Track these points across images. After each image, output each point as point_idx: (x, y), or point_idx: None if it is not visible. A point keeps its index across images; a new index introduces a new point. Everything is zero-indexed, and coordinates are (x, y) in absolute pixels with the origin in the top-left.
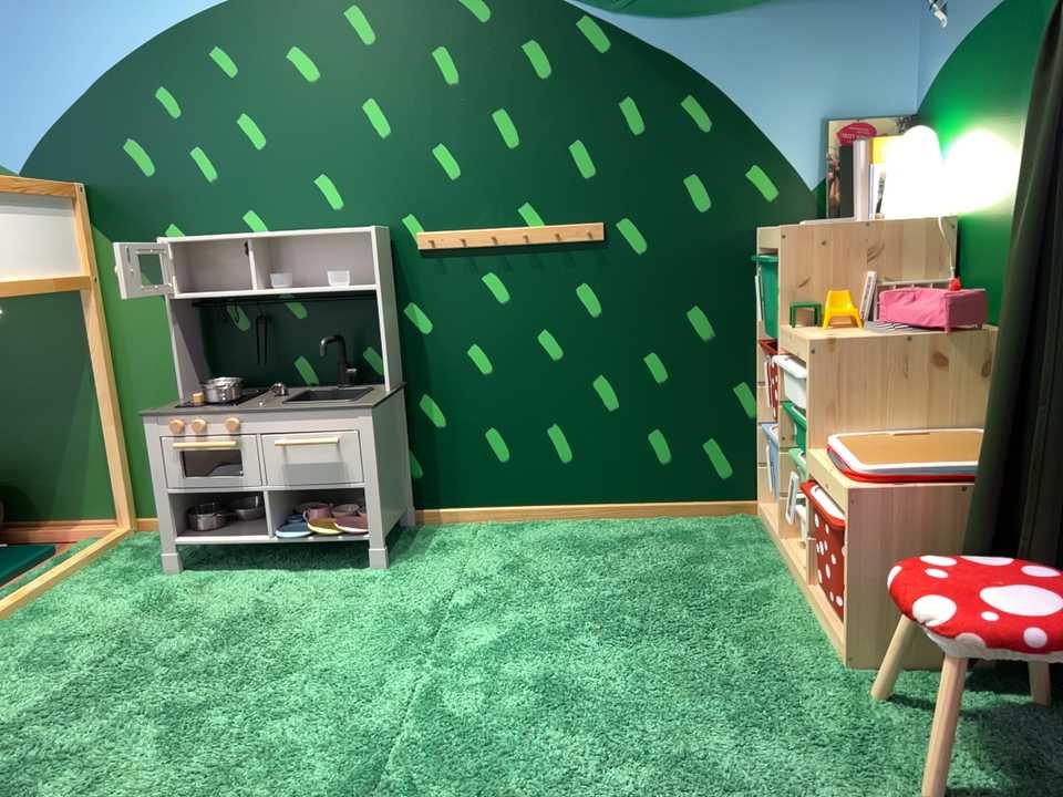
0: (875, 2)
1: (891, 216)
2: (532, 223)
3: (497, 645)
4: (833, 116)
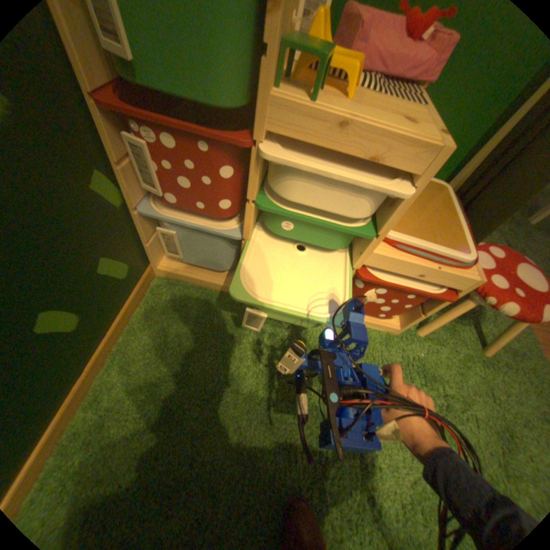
0: None
1: None
2: None
3: None
4: None
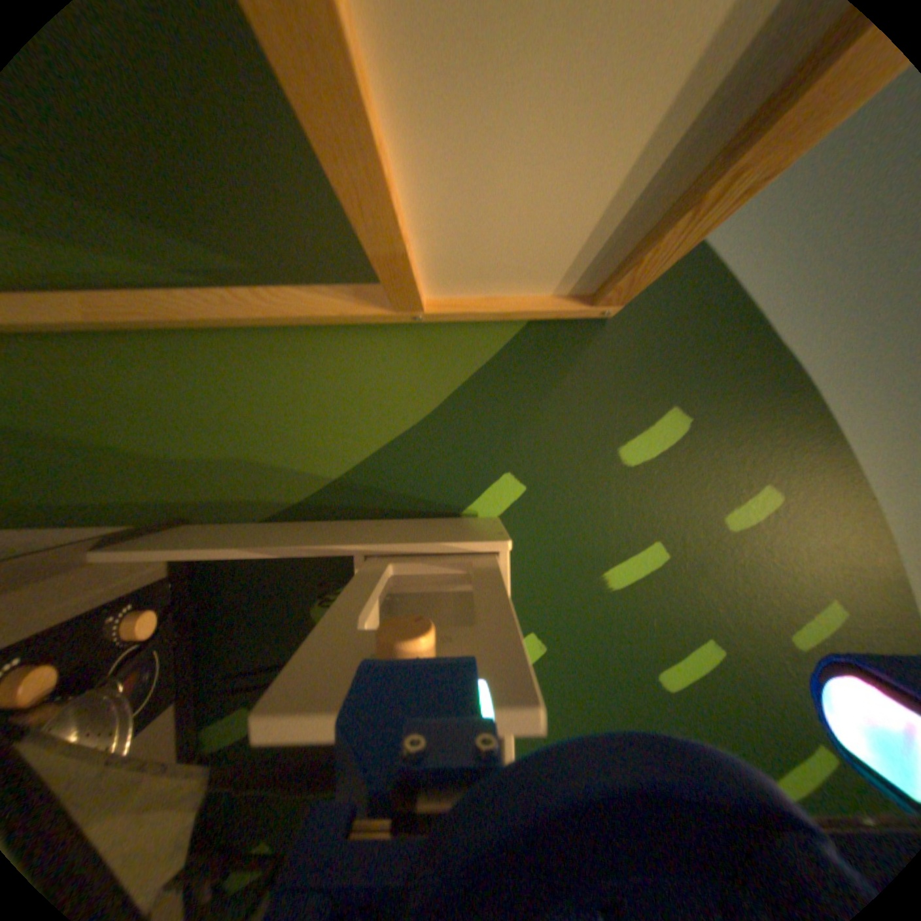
0: None
1: None
2: None
3: None
4: None
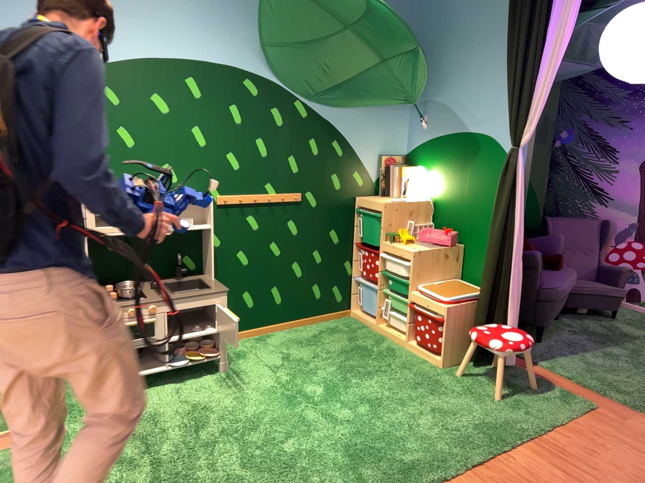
0: (395, 113)
1: (410, 199)
2: (271, 193)
3: (325, 387)
4: (381, 155)
